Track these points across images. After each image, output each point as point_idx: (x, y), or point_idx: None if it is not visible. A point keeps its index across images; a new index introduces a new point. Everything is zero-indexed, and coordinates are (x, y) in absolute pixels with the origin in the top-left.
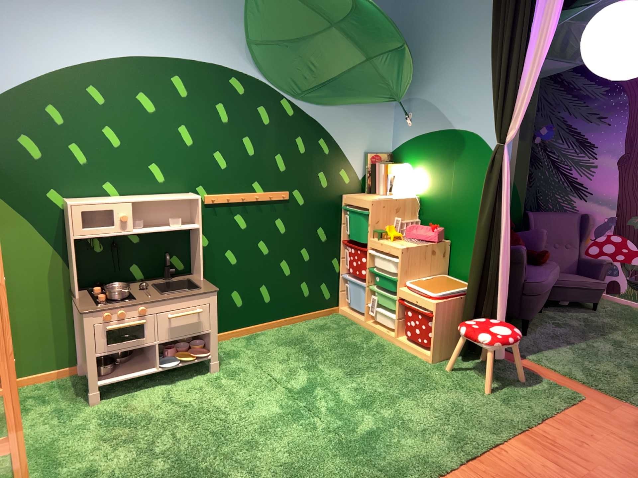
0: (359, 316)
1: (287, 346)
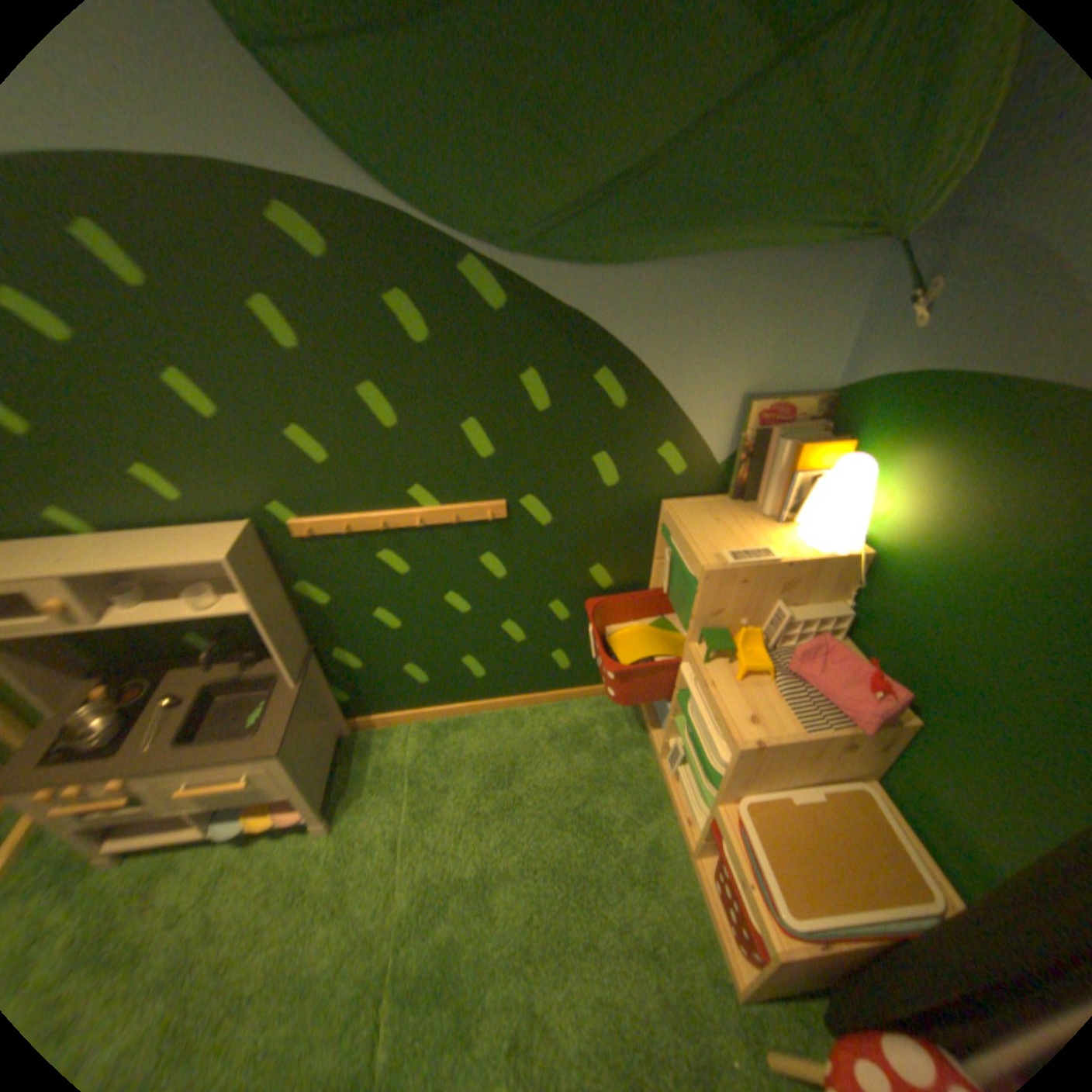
0: (661, 729)
1: (484, 784)
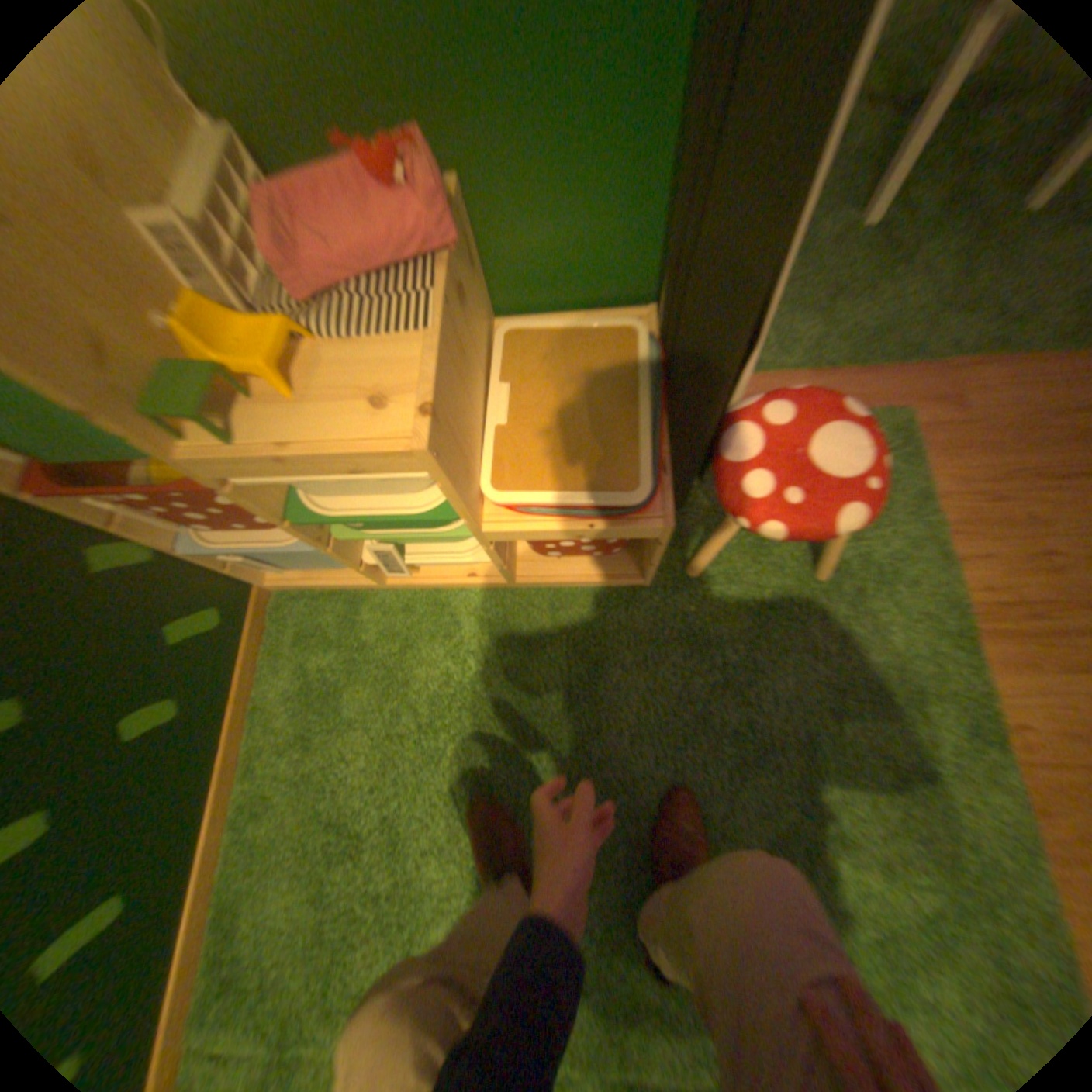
0: (339, 567)
1: (341, 883)
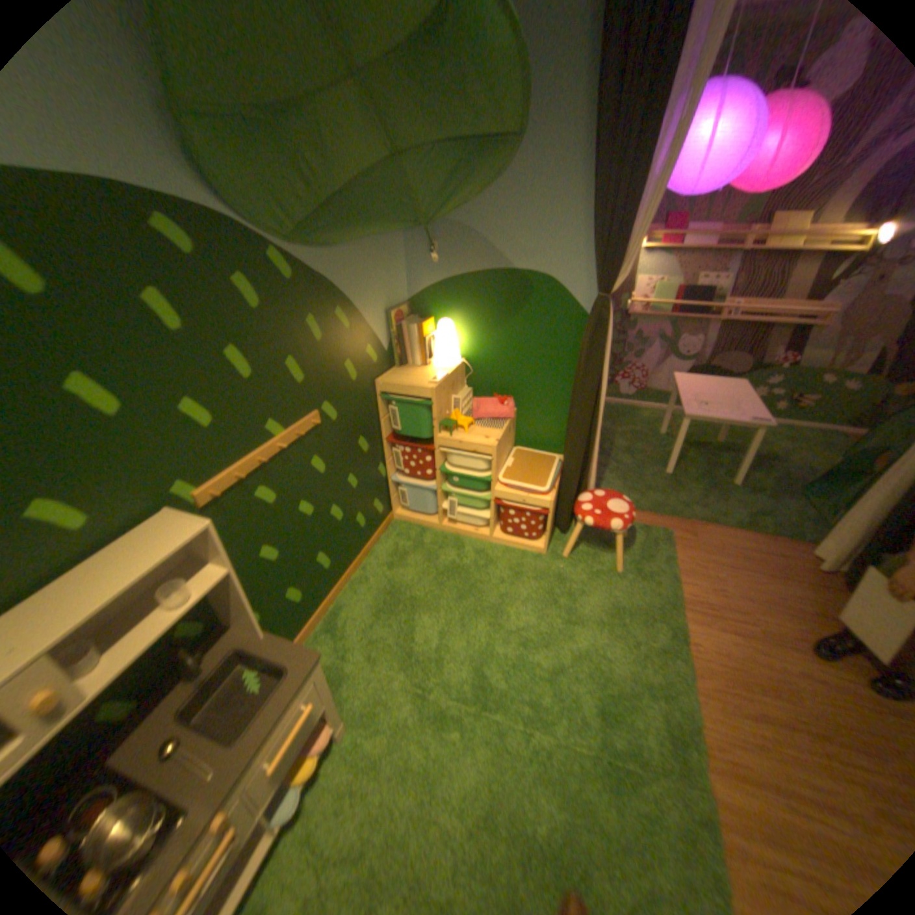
0: (425, 516)
1: (386, 613)
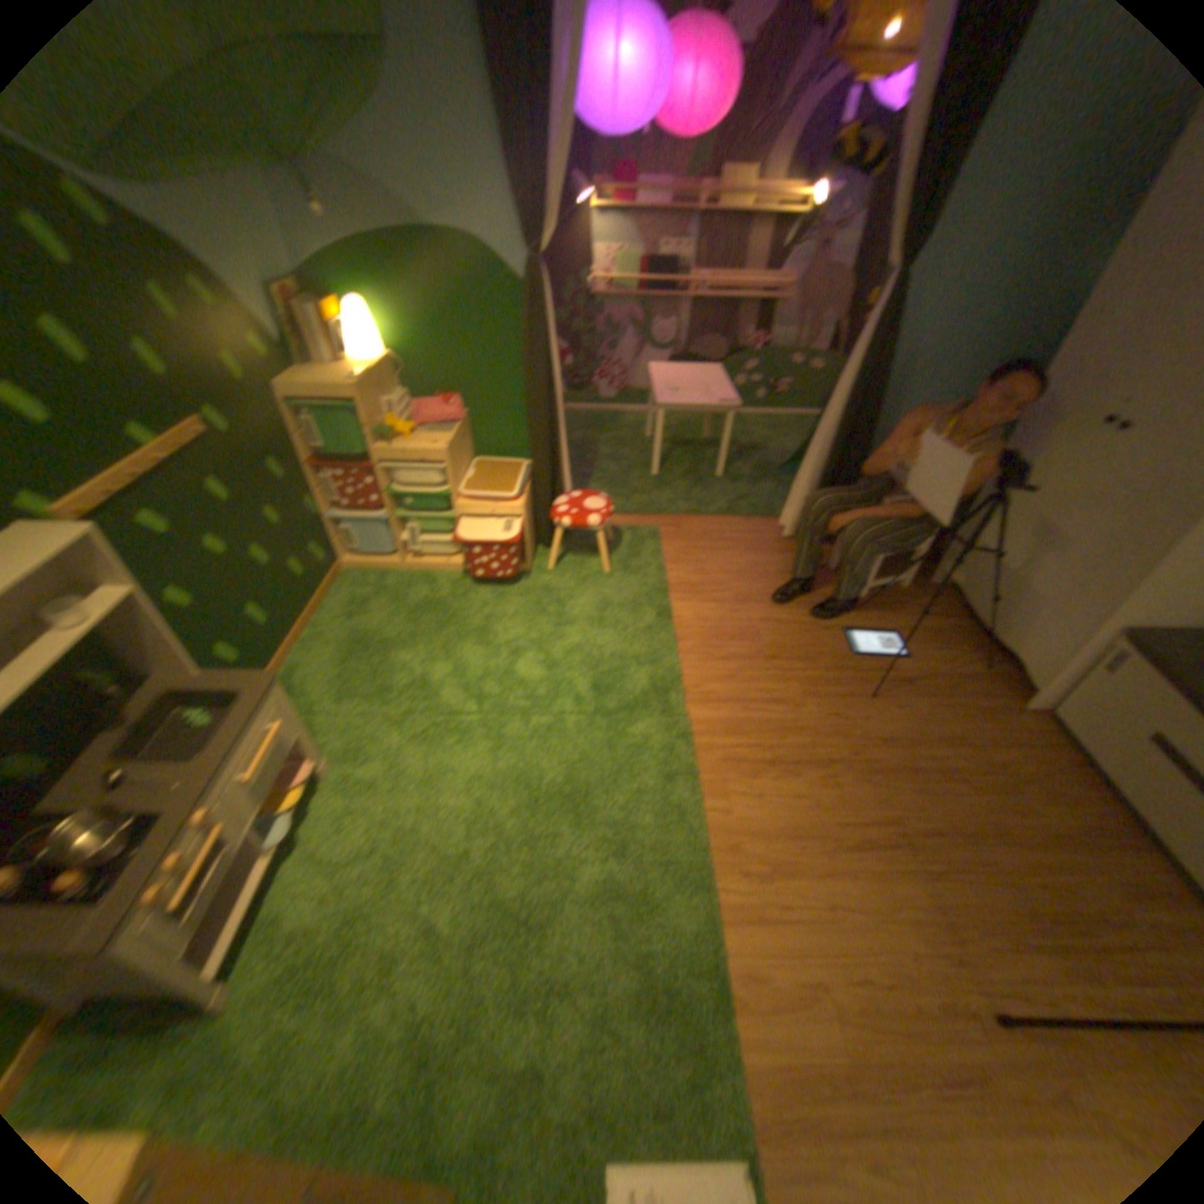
0: (384, 557)
1: (356, 660)
